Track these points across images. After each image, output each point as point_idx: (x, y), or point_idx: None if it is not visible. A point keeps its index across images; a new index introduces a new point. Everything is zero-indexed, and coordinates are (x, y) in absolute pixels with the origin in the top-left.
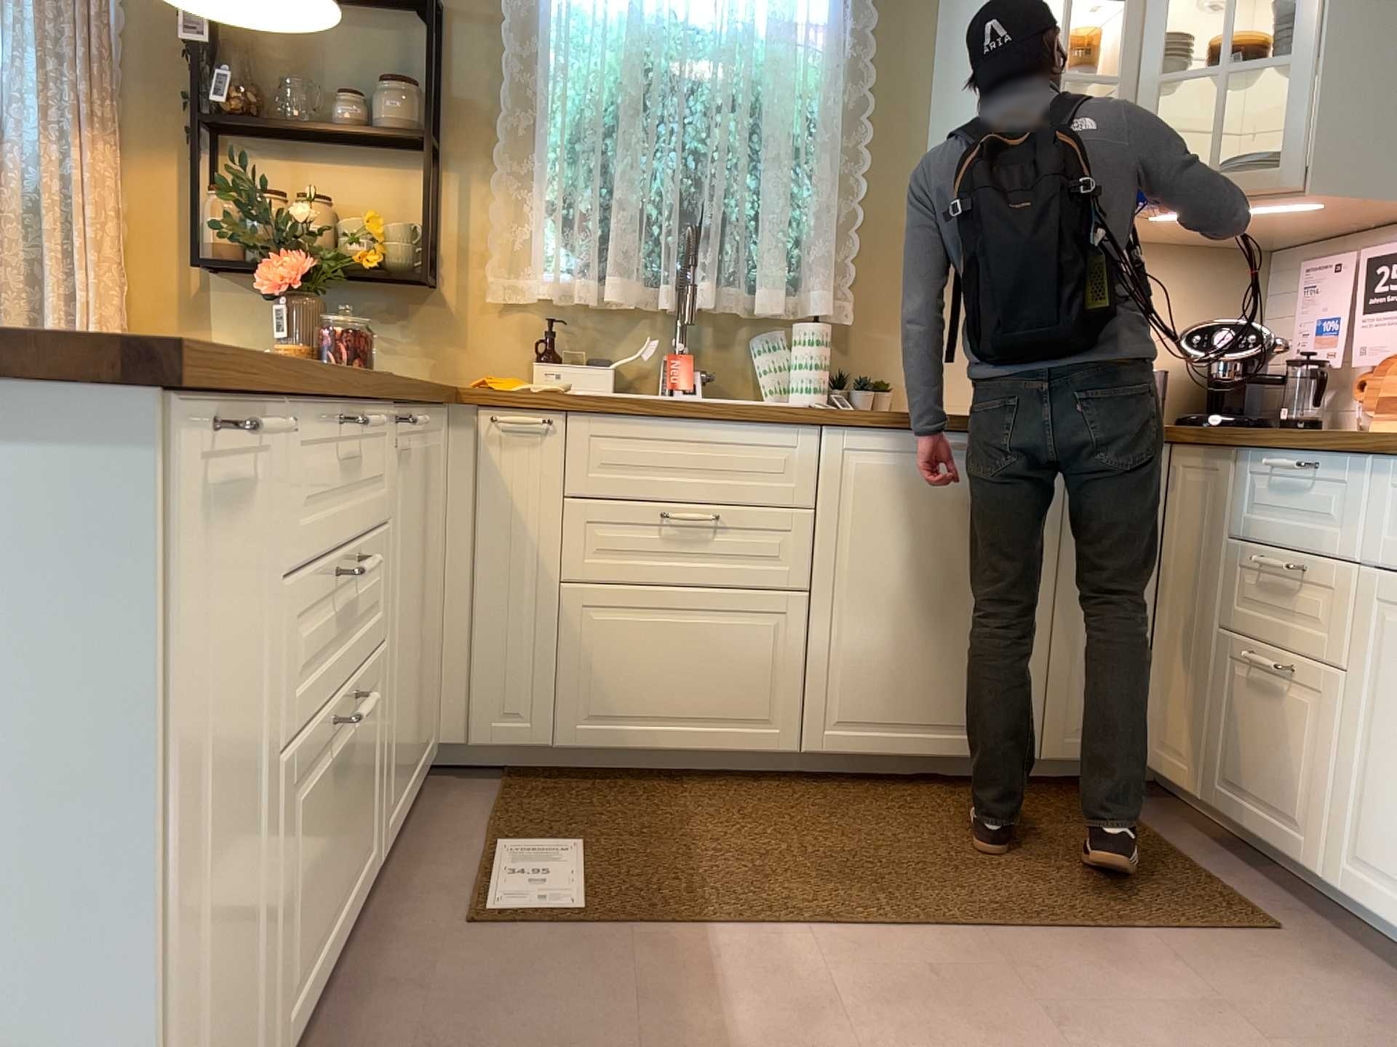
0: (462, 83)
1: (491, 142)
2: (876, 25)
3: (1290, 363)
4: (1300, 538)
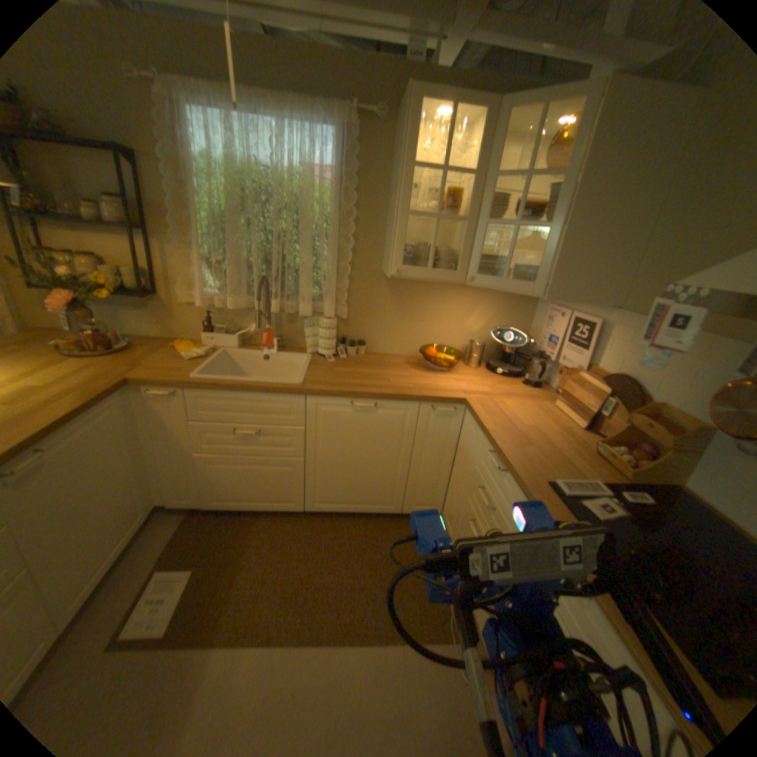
0: (149, 192)
1: (169, 225)
2: (360, 168)
3: (533, 354)
4: (496, 494)
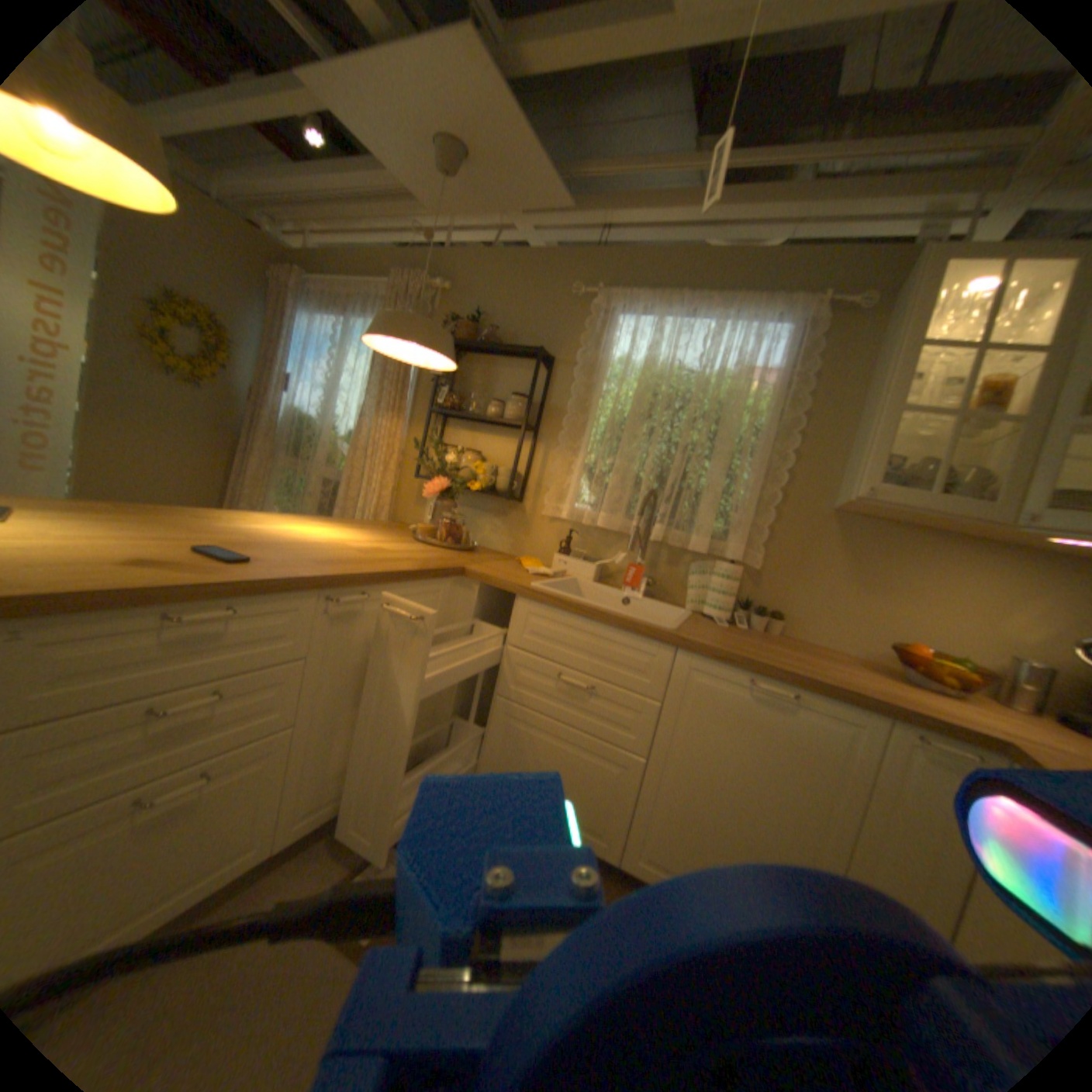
0: (555, 397)
1: (562, 430)
2: (822, 371)
3: None
4: None
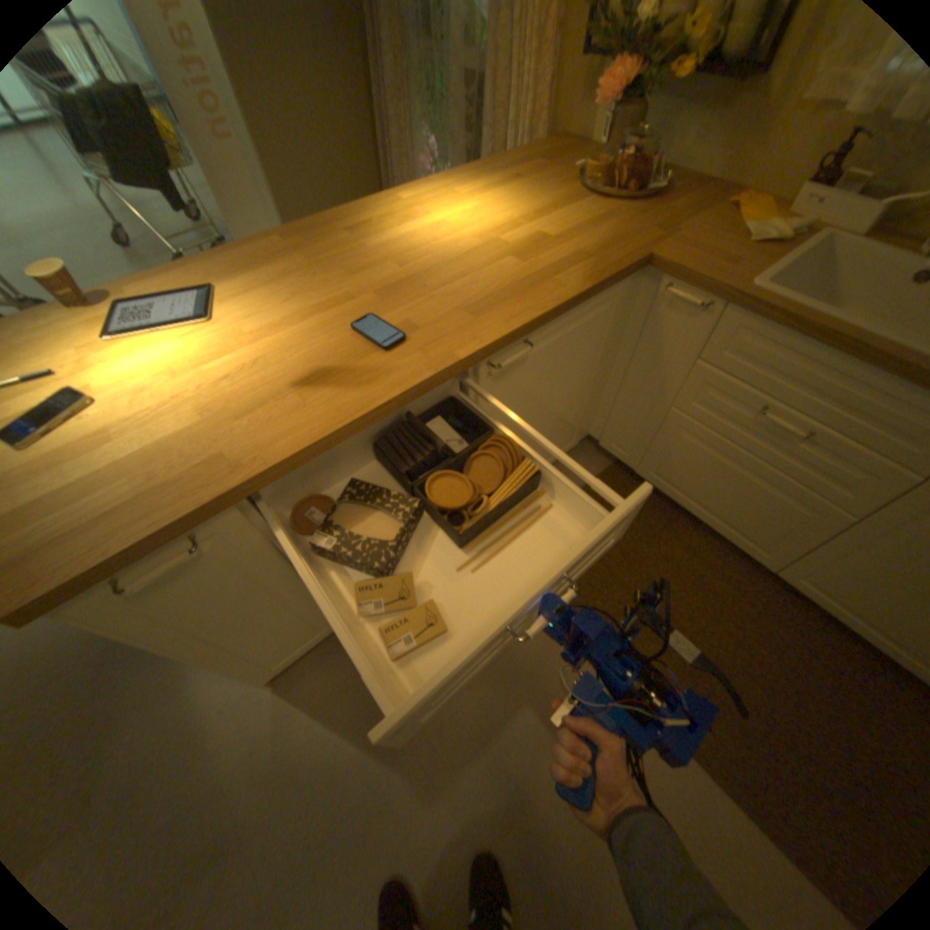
0: None
1: None
2: None
3: None
4: None
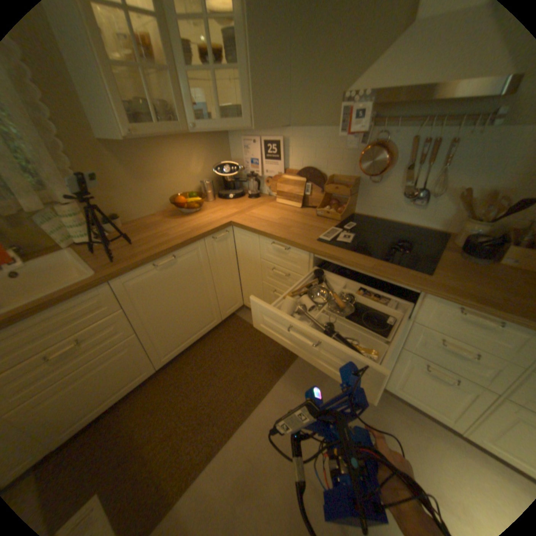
0: None
1: None
2: None
3: (246, 176)
4: (285, 265)
